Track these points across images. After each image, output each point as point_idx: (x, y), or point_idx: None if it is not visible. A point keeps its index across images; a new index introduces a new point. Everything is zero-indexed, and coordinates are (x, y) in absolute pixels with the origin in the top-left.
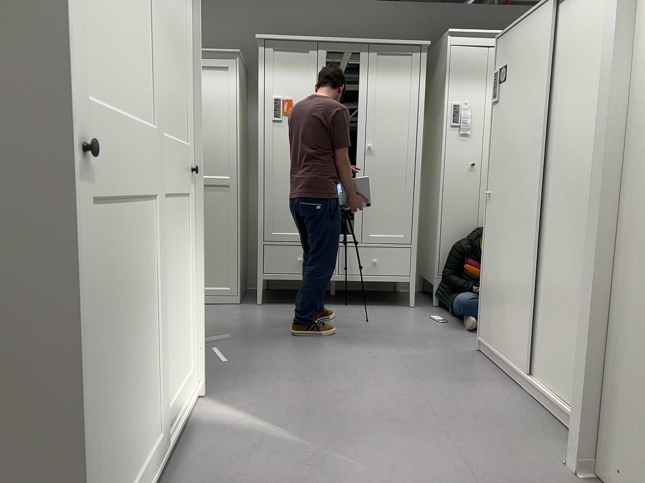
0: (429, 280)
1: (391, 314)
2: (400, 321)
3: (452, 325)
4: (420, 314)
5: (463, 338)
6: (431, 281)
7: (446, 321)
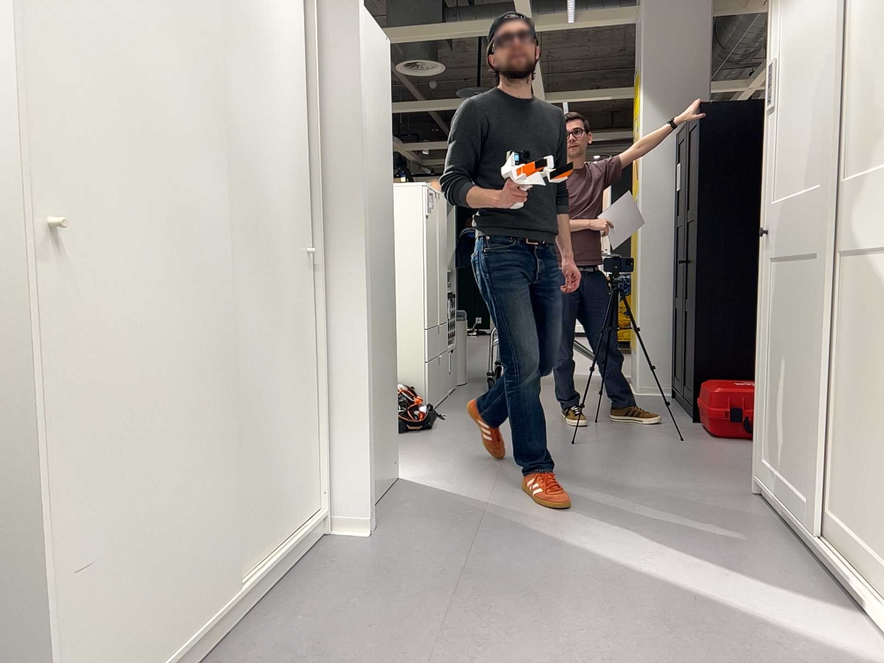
0: None
1: None
2: None
3: None
4: None
5: None
6: None
7: None
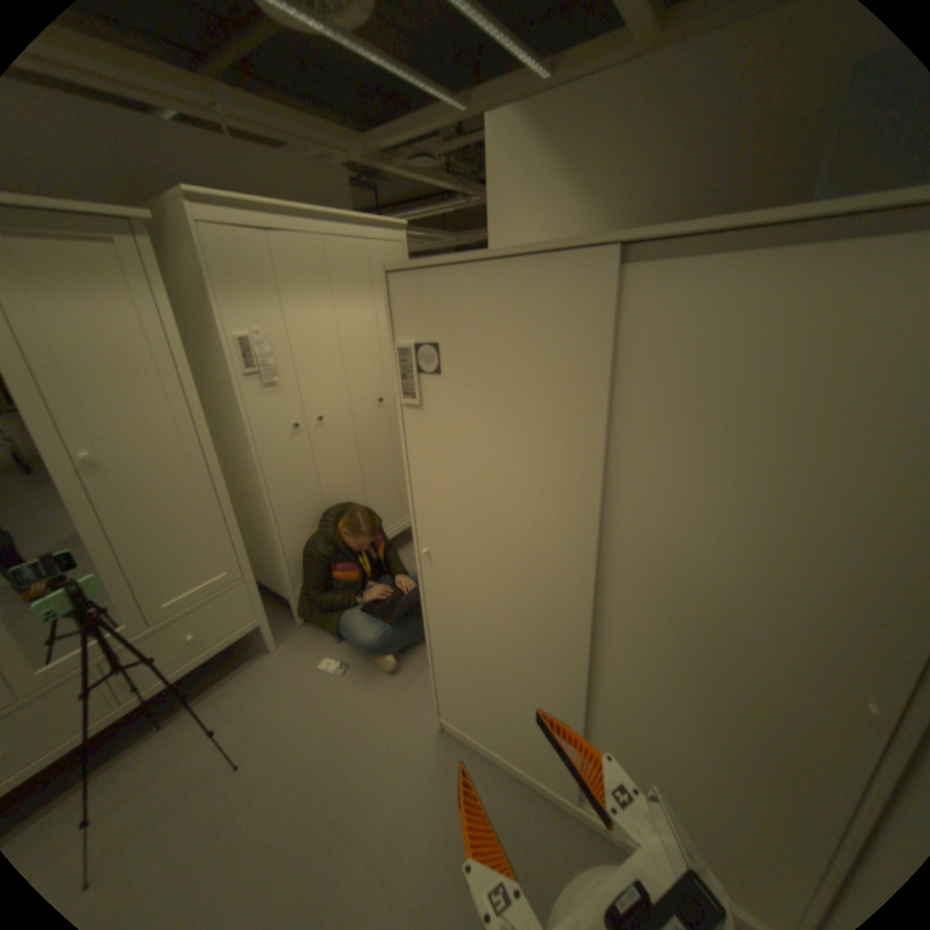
0: (274, 591)
1: (255, 703)
2: (283, 718)
3: (357, 672)
4: (296, 667)
5: (395, 701)
6: (279, 594)
7: (341, 663)
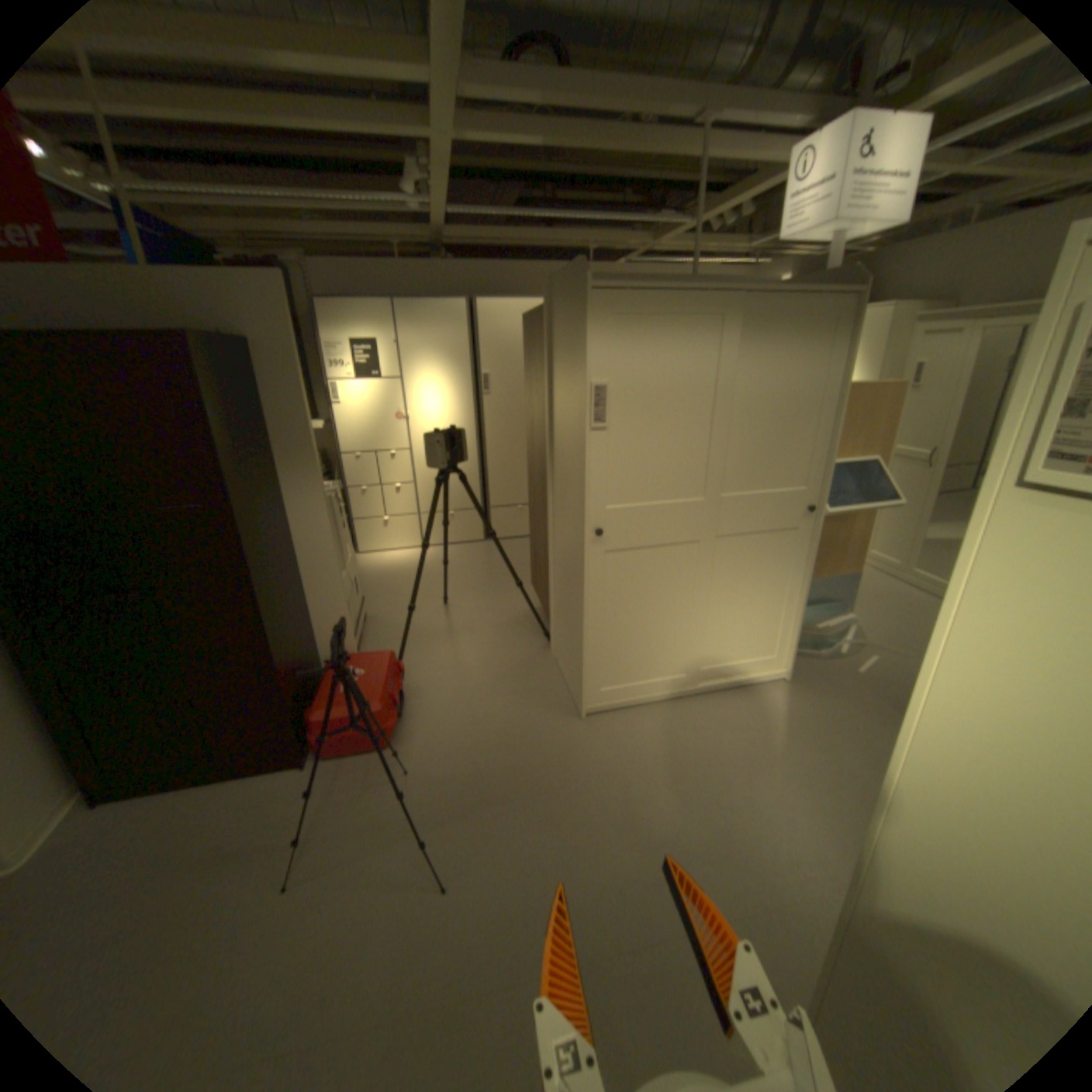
0: None
1: None
2: None
3: None
4: None
5: None
6: None
7: None
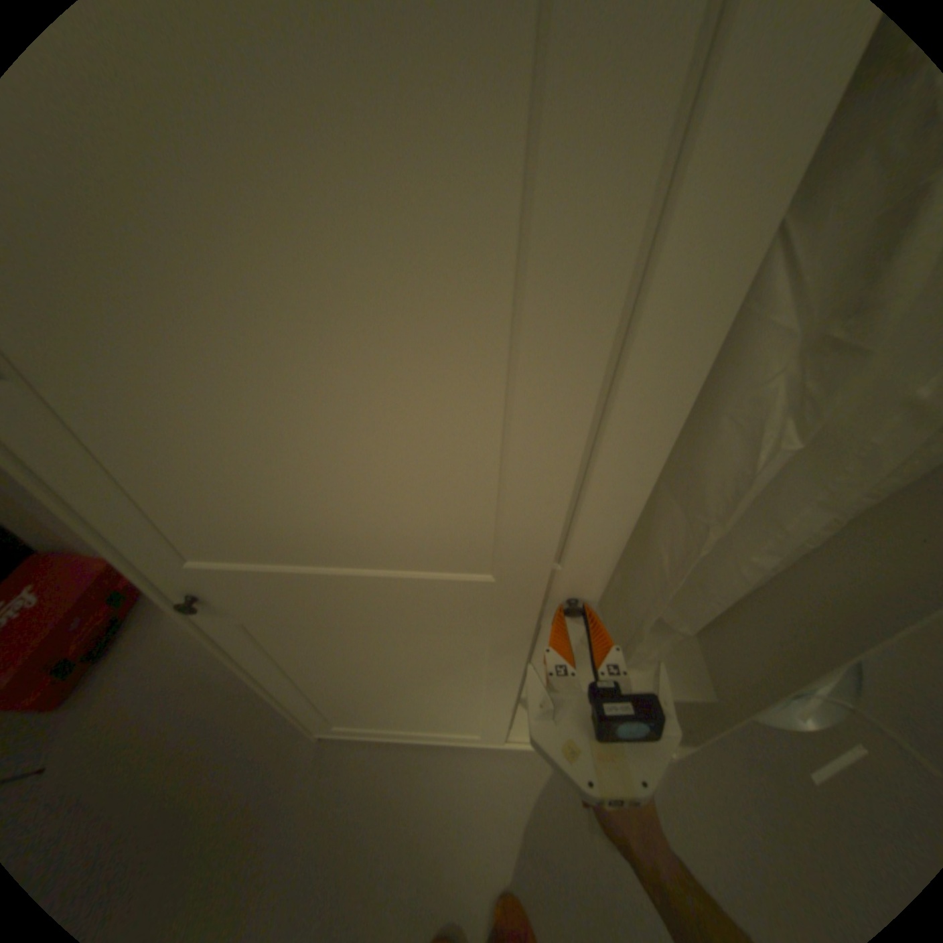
0: None
1: None
2: None
3: None
4: None
5: None
6: None
7: None
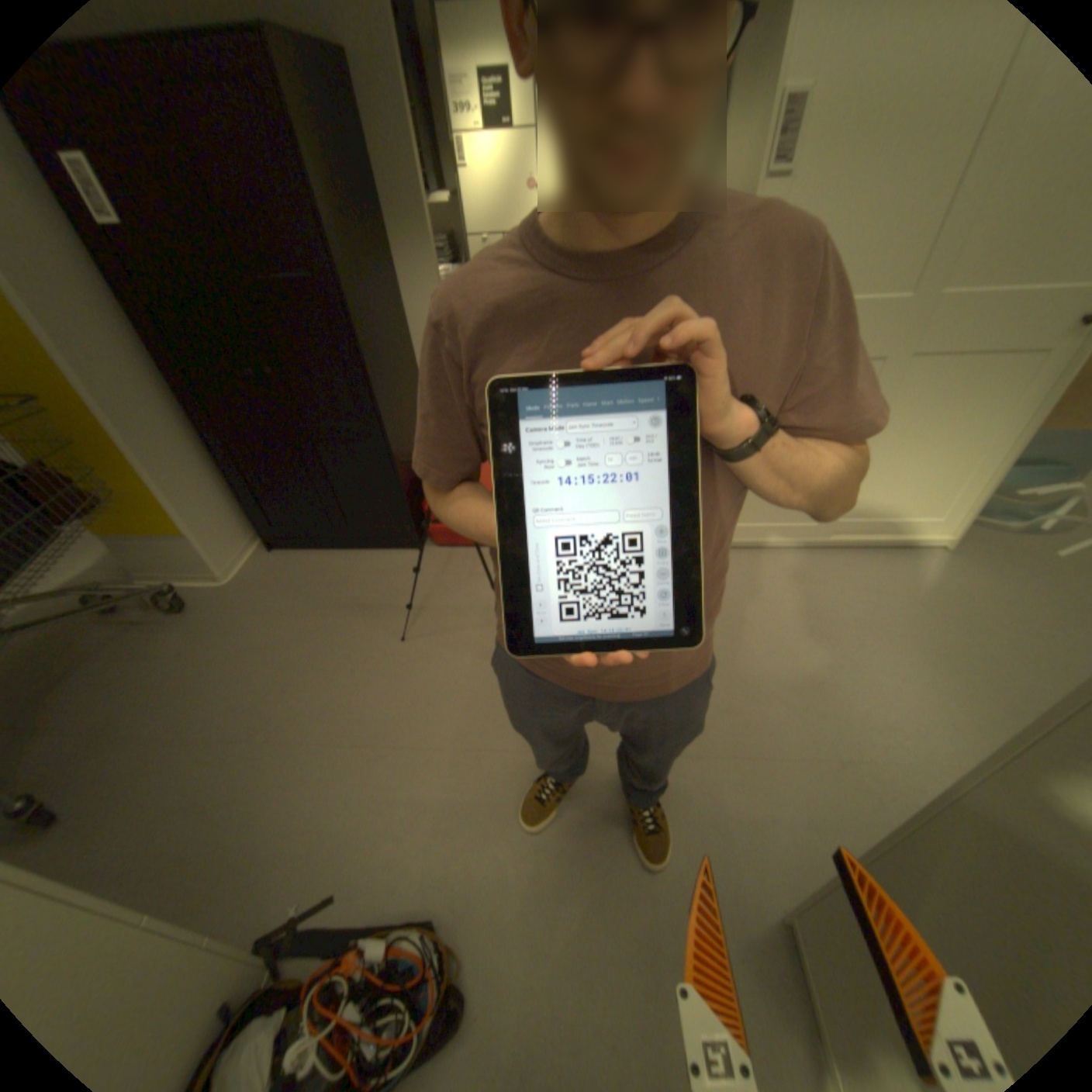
0: None
1: None
2: None
3: None
4: None
5: None
6: None
7: None
